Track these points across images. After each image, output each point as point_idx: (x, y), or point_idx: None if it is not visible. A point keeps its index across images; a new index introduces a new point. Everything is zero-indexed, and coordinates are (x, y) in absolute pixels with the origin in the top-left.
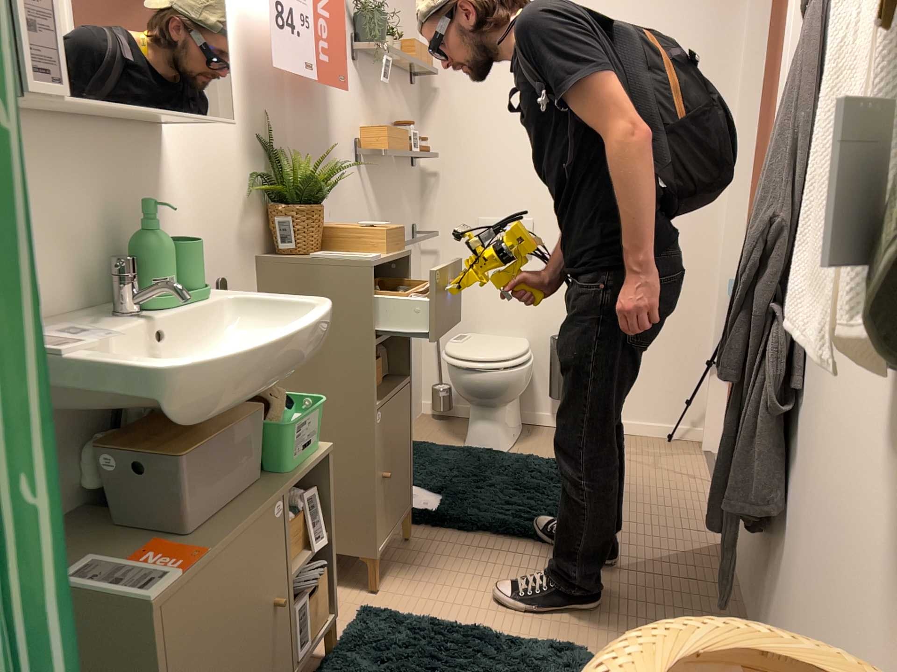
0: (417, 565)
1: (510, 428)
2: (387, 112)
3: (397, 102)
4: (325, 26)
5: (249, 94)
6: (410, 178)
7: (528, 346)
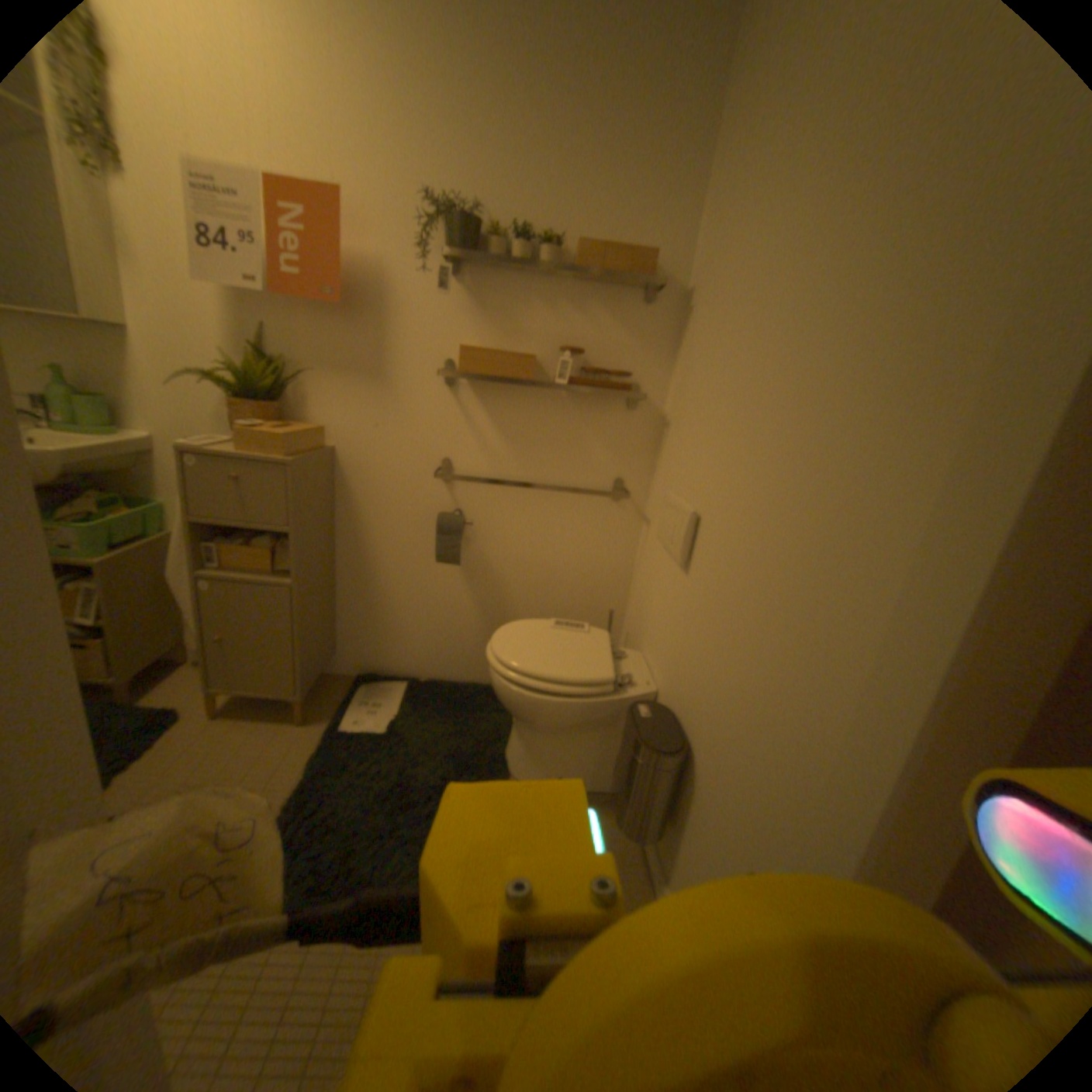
0: (254, 735)
1: (551, 761)
2: (552, 328)
3: (590, 317)
4: (290, 231)
5: (235, 303)
6: (619, 417)
7: (587, 679)
